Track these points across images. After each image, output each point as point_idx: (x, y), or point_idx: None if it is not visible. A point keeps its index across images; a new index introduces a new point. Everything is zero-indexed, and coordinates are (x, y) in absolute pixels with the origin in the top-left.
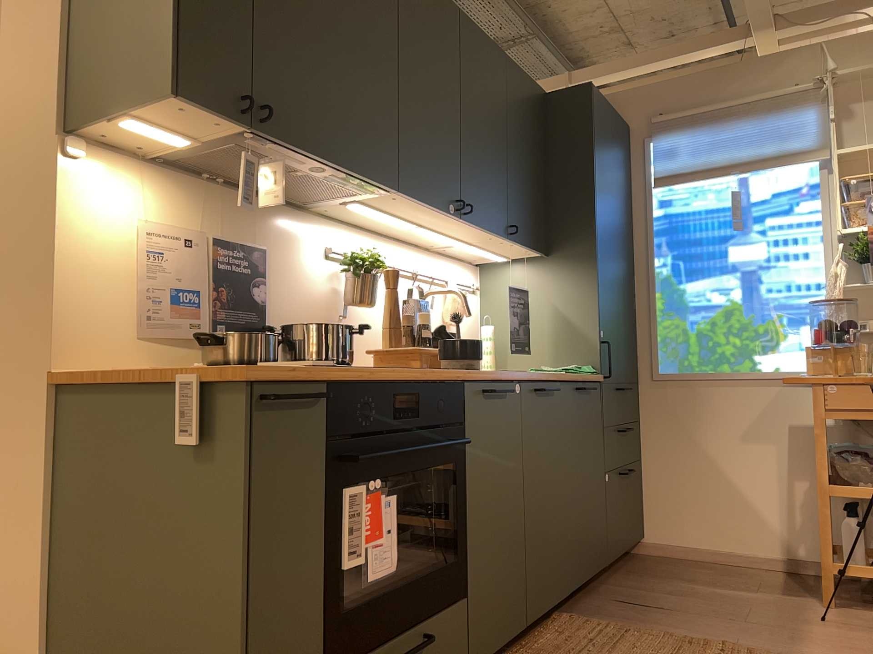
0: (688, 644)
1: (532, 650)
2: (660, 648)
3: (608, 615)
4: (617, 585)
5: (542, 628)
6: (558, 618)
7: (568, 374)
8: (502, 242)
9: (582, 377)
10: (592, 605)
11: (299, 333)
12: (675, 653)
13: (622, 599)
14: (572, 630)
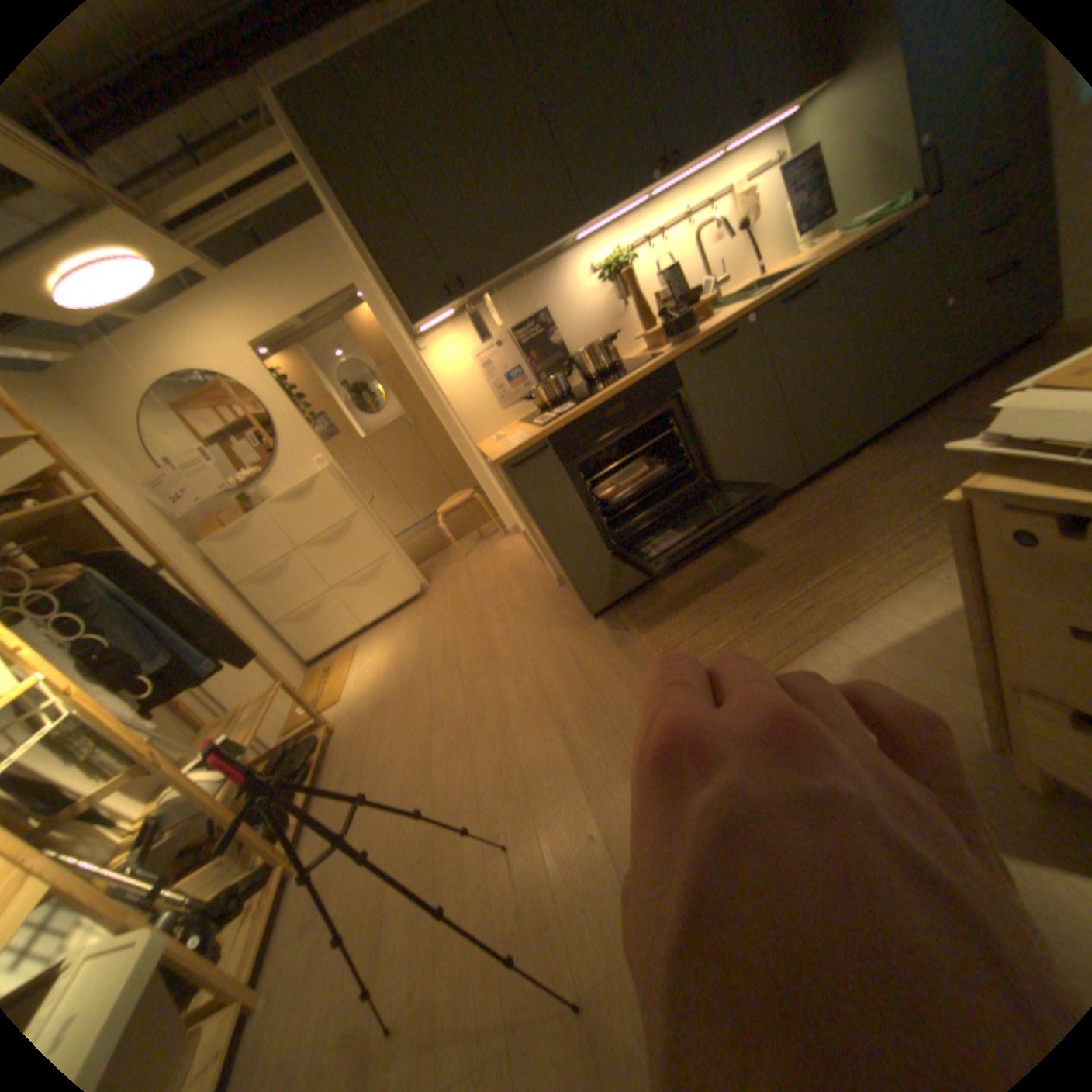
0: (965, 466)
1: (816, 488)
2: (930, 475)
3: (921, 439)
4: (969, 397)
5: (844, 464)
6: (864, 452)
7: (872, 222)
8: (756, 123)
9: (878, 226)
10: (915, 430)
11: (577, 359)
12: (939, 478)
13: (956, 416)
14: (867, 463)
